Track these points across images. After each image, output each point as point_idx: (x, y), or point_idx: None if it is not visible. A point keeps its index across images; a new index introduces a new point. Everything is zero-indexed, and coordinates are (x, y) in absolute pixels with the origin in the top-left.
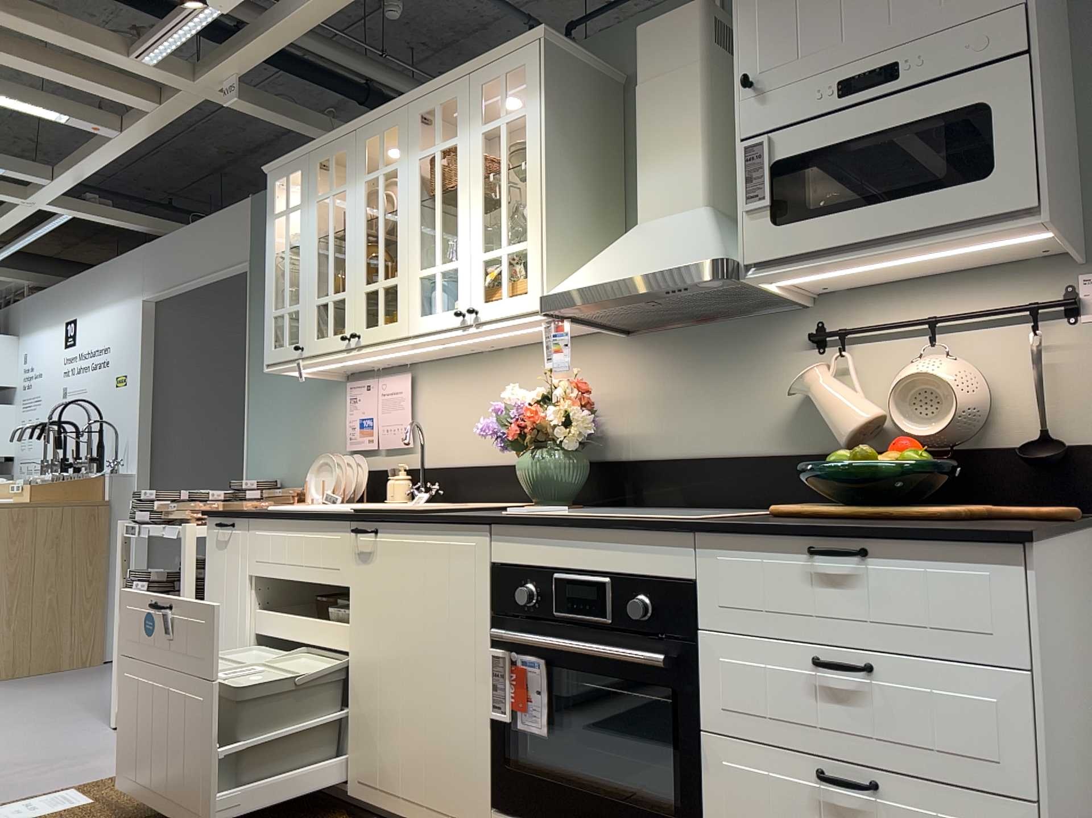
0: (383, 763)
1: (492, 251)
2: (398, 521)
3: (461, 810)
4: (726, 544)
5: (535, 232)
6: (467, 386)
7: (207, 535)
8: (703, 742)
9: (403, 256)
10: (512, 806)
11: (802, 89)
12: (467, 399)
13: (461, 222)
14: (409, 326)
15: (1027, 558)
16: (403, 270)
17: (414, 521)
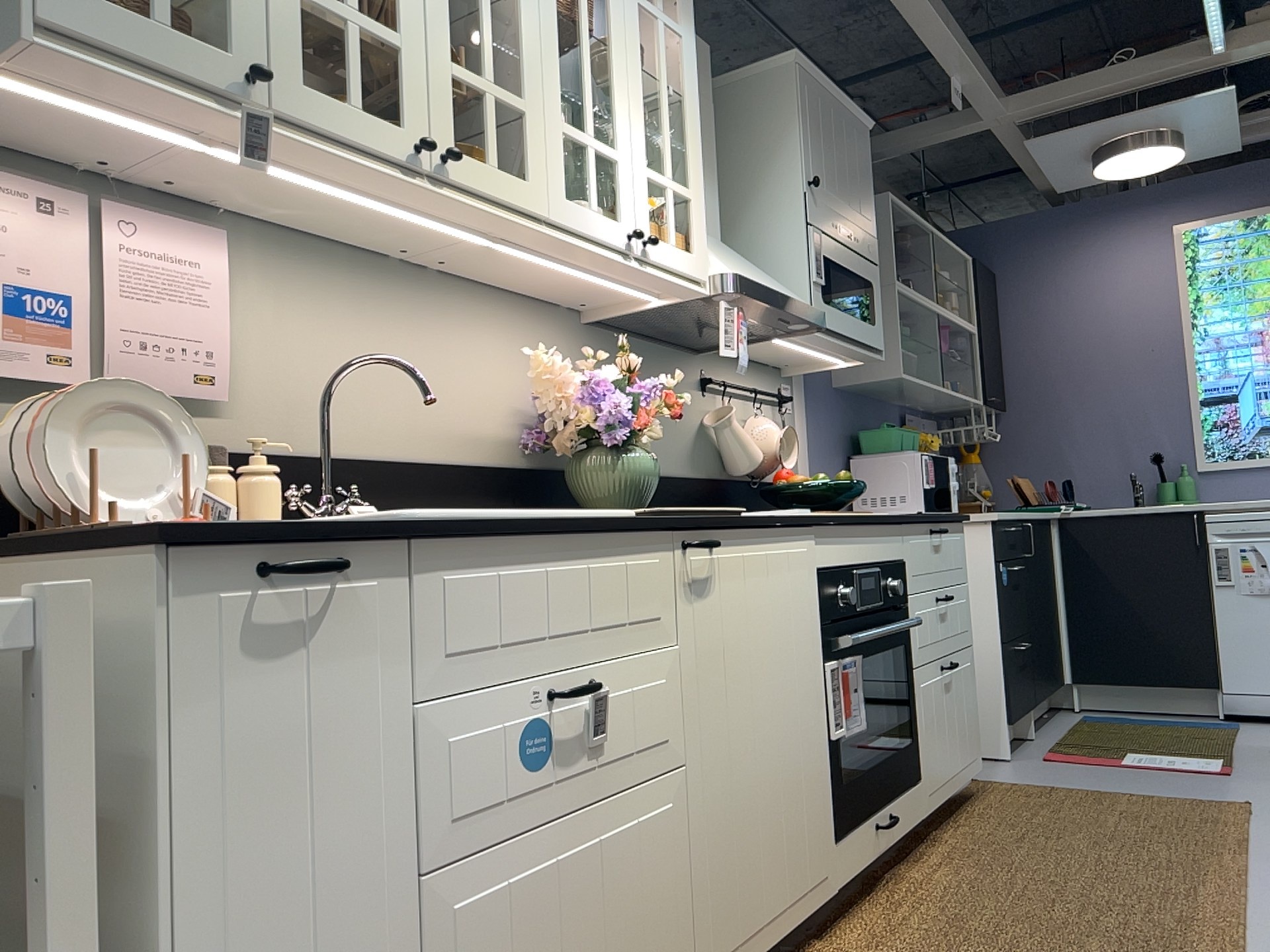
0: (744, 896)
1: (659, 176)
2: (745, 526)
3: (818, 869)
4: (913, 530)
5: (700, 188)
6: (361, 309)
7: (154, 623)
8: (914, 676)
9: (536, 74)
10: (847, 821)
11: (830, 214)
12: (362, 334)
13: (621, 102)
14: (553, 207)
15: (965, 528)
16: (537, 100)
17: (762, 525)
